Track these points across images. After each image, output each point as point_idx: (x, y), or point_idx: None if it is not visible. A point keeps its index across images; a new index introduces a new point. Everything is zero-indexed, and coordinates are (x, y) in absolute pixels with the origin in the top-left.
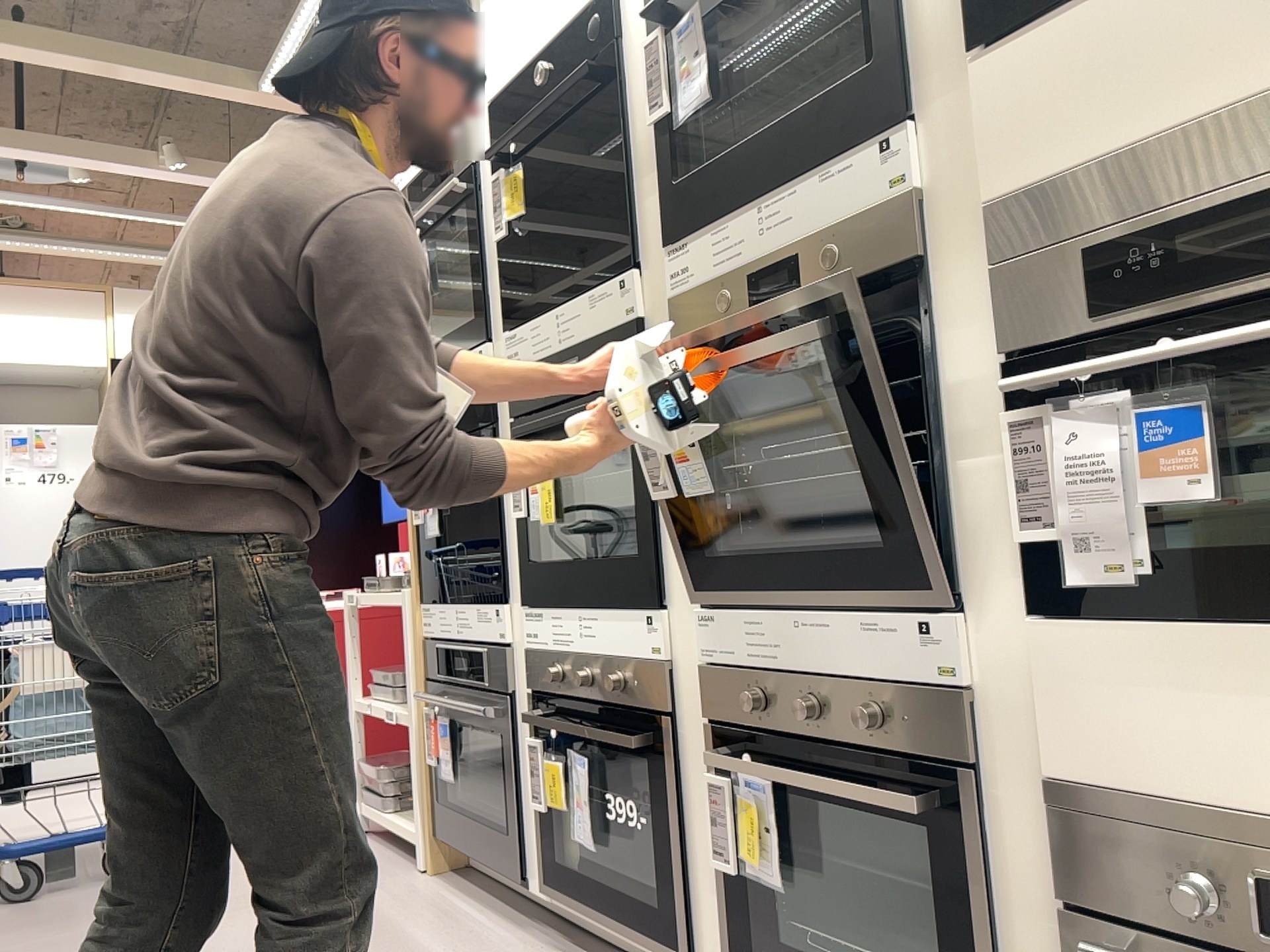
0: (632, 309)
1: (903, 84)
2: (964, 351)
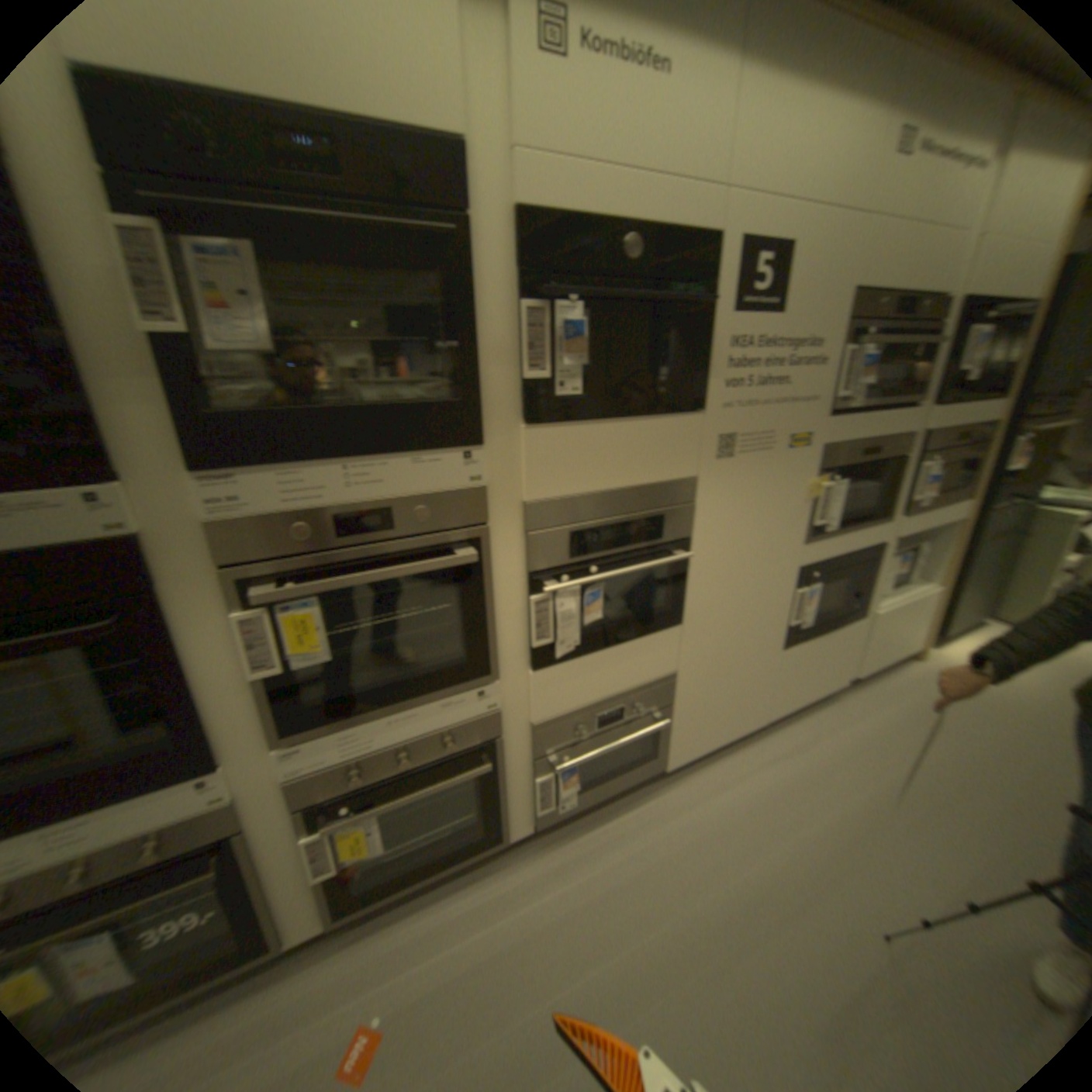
0: (118, 528)
1: (477, 421)
2: (501, 569)
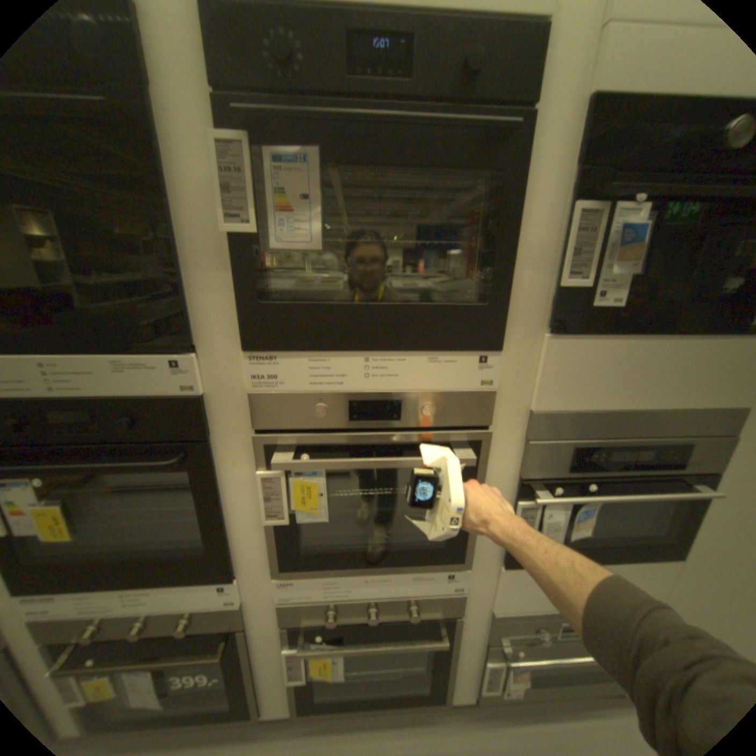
0: (193, 389)
1: (502, 325)
2: (497, 469)
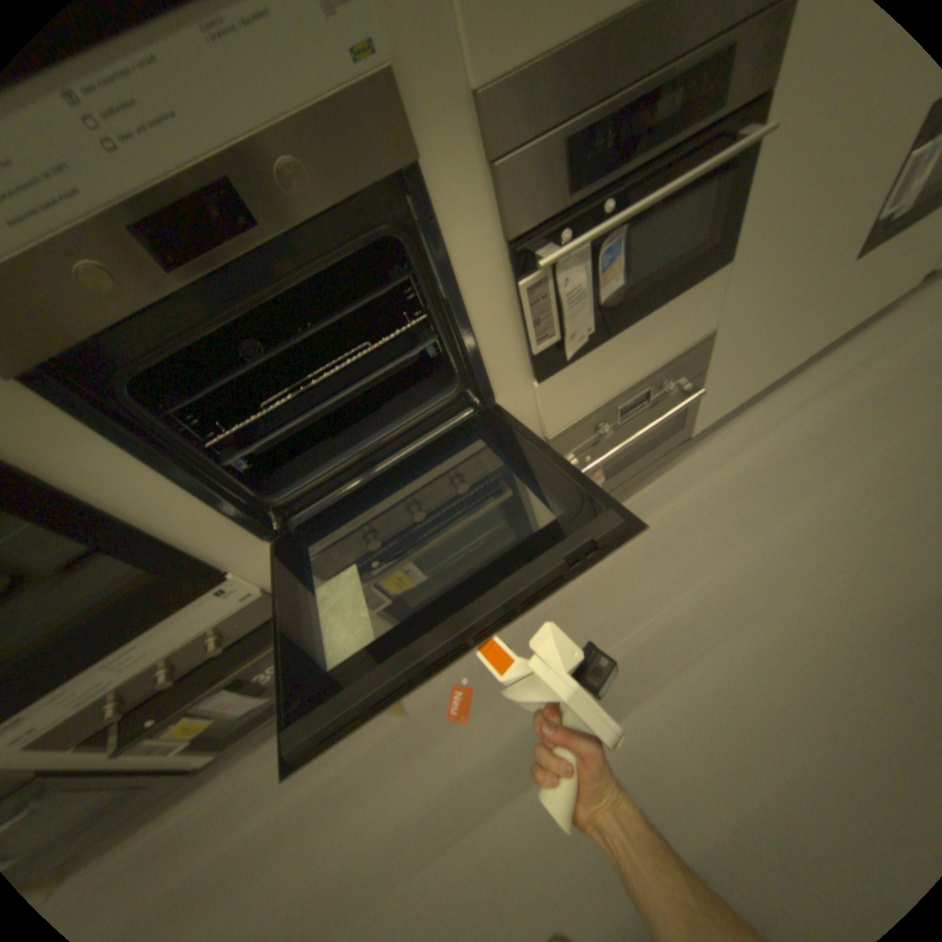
0: None
1: None
2: (466, 245)
